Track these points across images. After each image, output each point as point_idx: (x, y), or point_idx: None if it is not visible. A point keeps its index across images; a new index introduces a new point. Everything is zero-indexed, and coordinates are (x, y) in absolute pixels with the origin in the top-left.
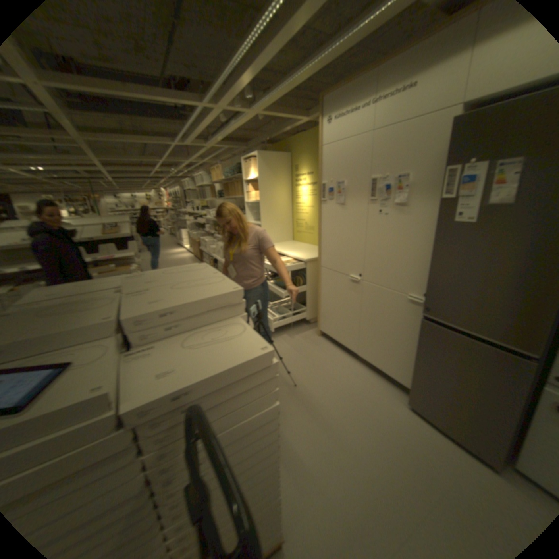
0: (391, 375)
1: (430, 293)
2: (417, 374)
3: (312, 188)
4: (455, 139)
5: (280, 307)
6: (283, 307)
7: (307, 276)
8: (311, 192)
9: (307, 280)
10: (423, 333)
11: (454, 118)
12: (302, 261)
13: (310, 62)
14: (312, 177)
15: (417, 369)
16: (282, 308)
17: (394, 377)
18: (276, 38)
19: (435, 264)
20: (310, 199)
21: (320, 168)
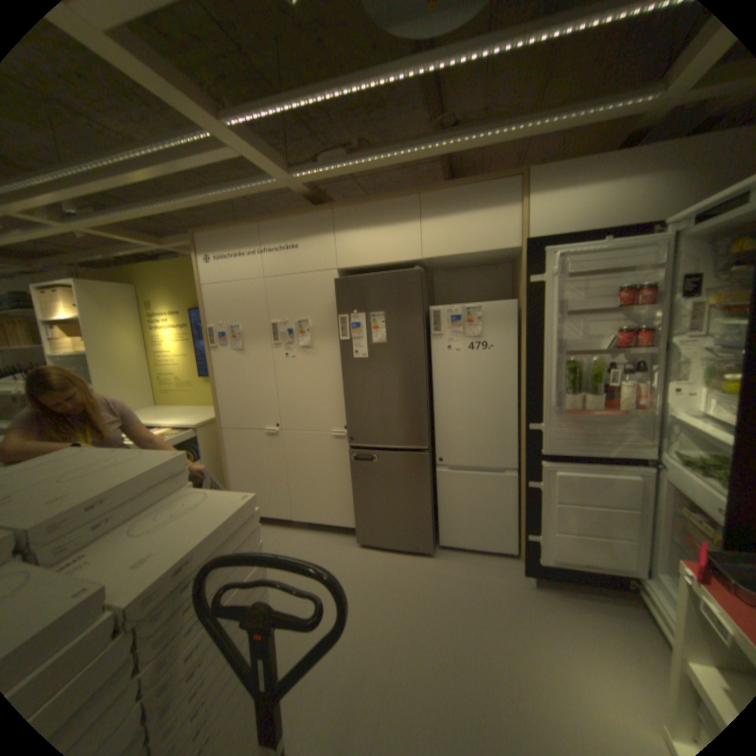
0: (333, 523)
1: (350, 423)
2: (357, 506)
3: (180, 331)
4: (339, 295)
5: None
6: None
7: (201, 446)
8: (179, 336)
9: (202, 451)
10: (353, 462)
11: (334, 280)
12: (190, 427)
13: (178, 198)
14: (178, 317)
15: (356, 500)
16: None
17: (336, 524)
18: (141, 171)
19: (348, 396)
20: (180, 345)
21: (203, 309)
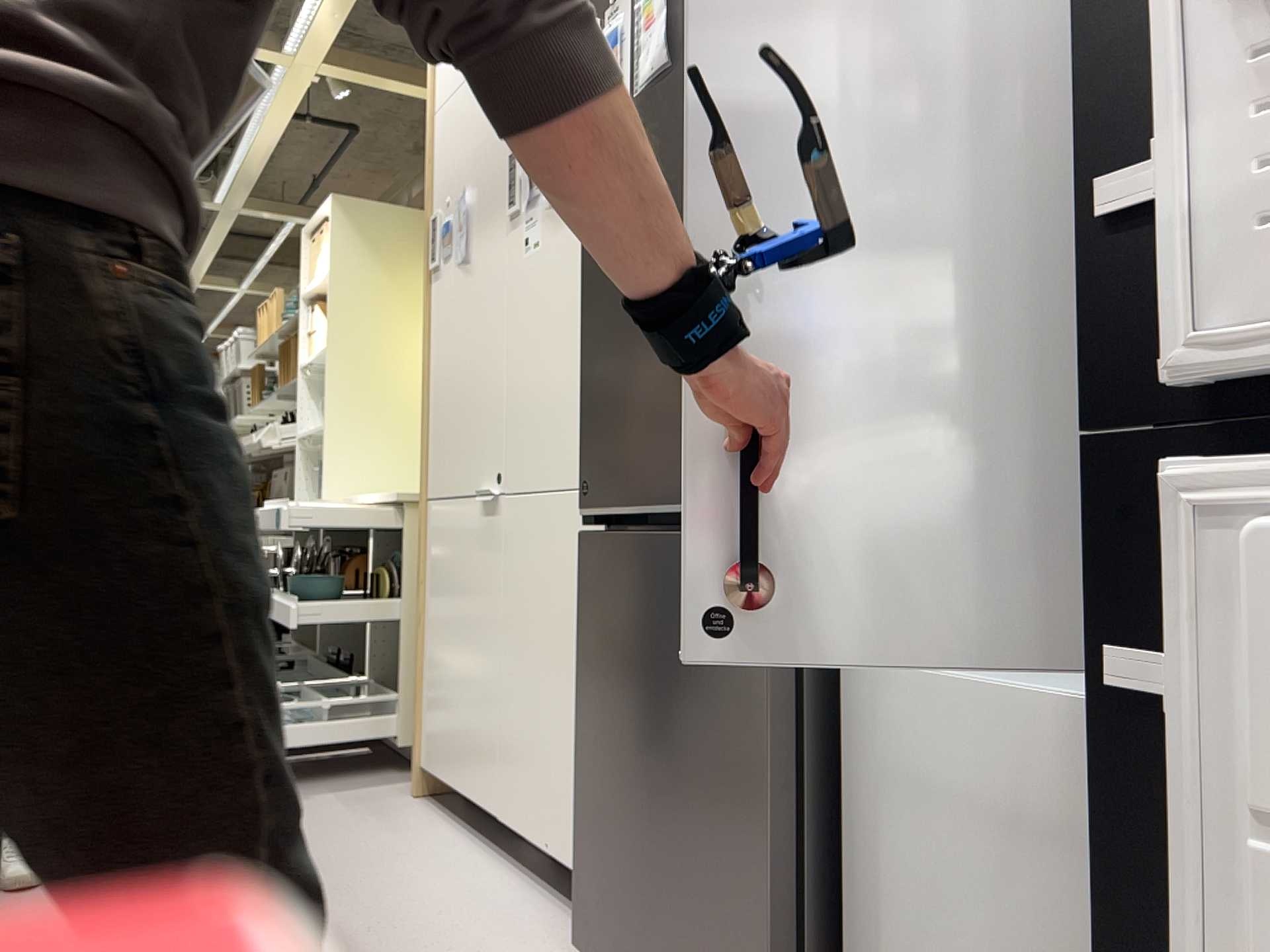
0: (567, 861)
1: (585, 427)
2: (583, 781)
3: None
4: None
5: (307, 693)
6: (317, 693)
7: (408, 559)
8: None
9: (408, 574)
10: (584, 589)
11: None
12: (399, 507)
13: None
14: None
15: (583, 753)
16: (310, 694)
17: (574, 866)
18: None
19: (586, 321)
20: None
21: (429, 175)
